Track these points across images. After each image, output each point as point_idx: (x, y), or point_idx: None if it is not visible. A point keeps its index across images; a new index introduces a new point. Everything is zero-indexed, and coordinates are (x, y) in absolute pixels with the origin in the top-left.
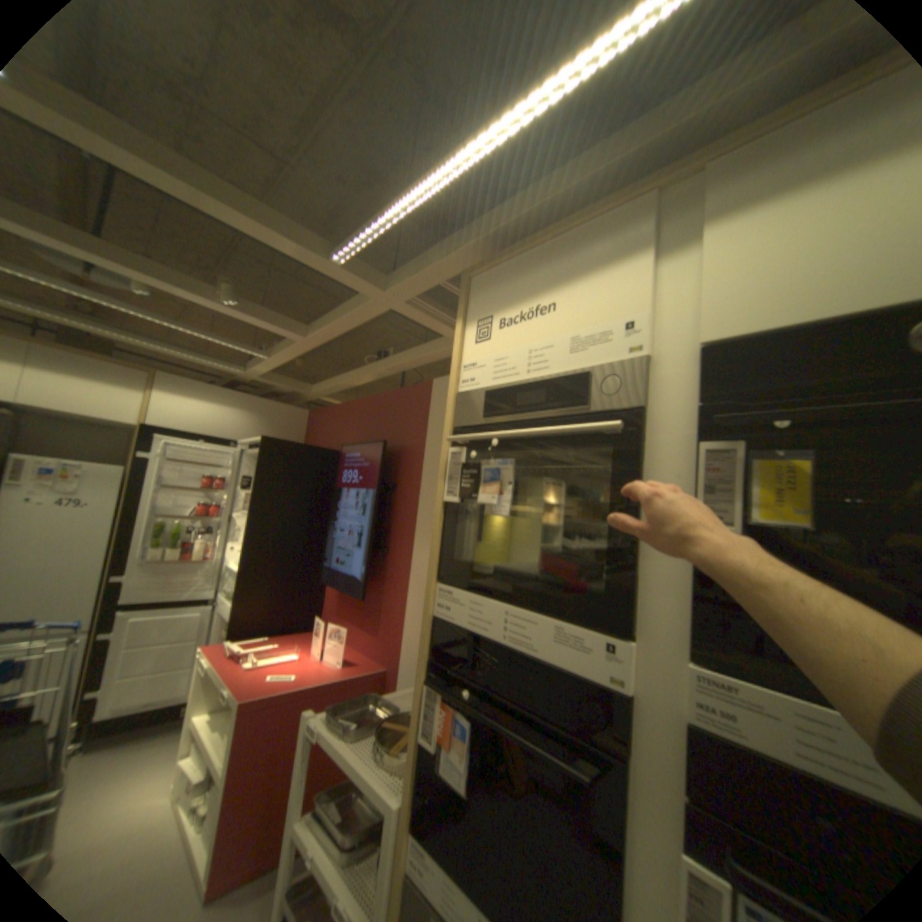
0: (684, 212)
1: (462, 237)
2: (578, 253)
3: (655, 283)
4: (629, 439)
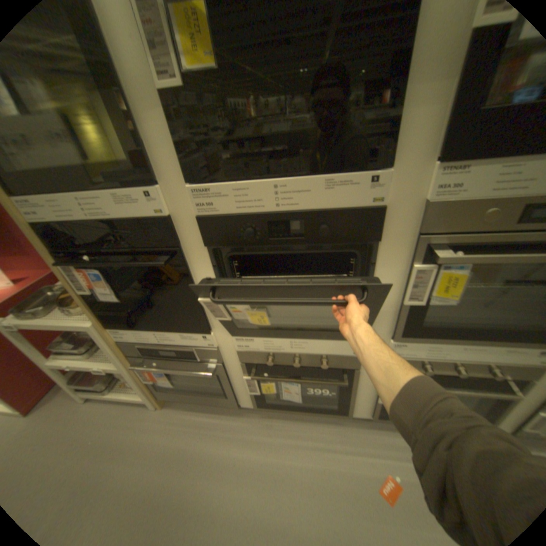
0: None
1: None
2: None
3: None
4: None
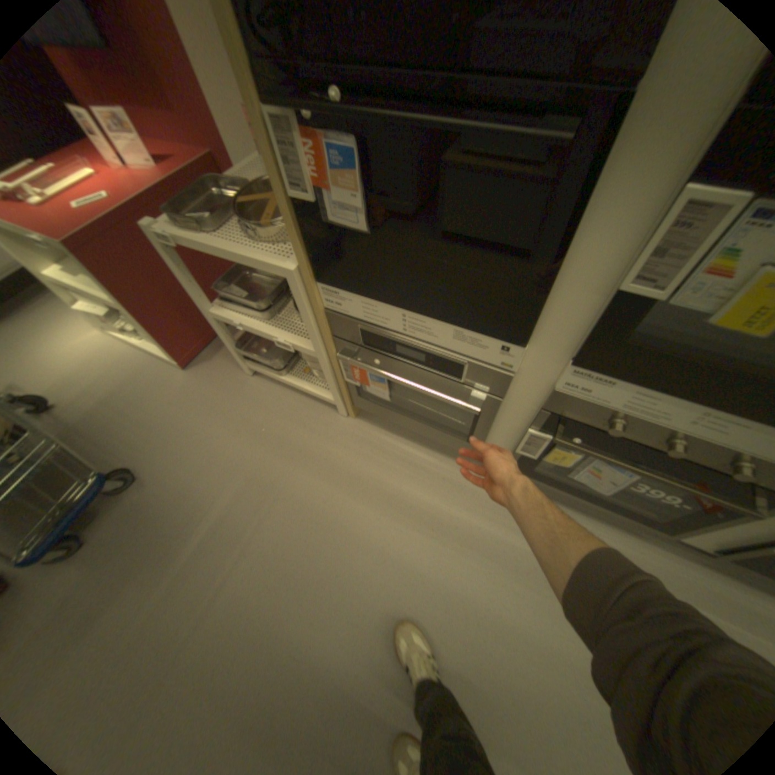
0: None
1: None
2: None
3: None
4: None
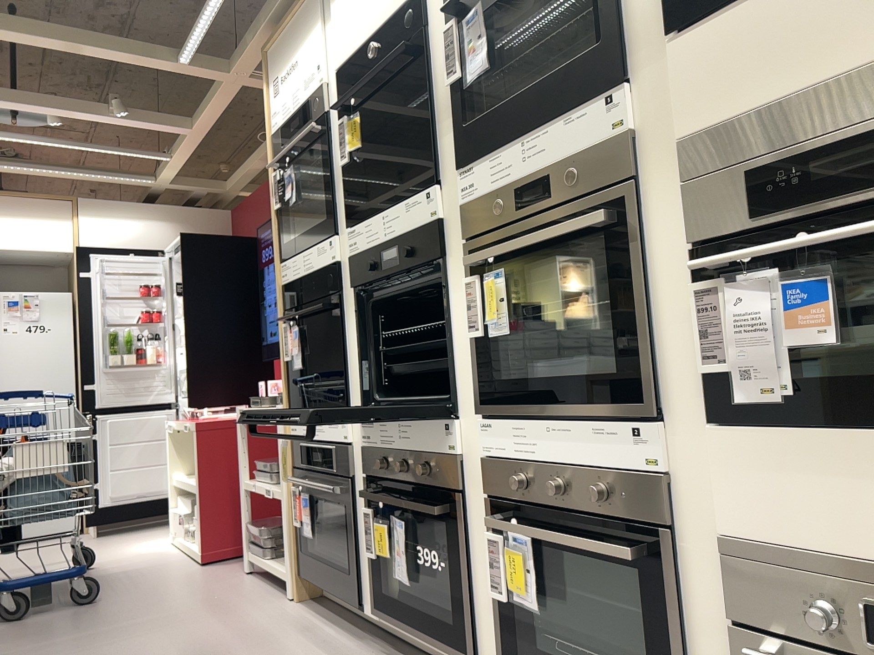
0: (328, 0)
1: (258, 25)
2: (300, 30)
3: (323, 43)
4: (323, 133)
